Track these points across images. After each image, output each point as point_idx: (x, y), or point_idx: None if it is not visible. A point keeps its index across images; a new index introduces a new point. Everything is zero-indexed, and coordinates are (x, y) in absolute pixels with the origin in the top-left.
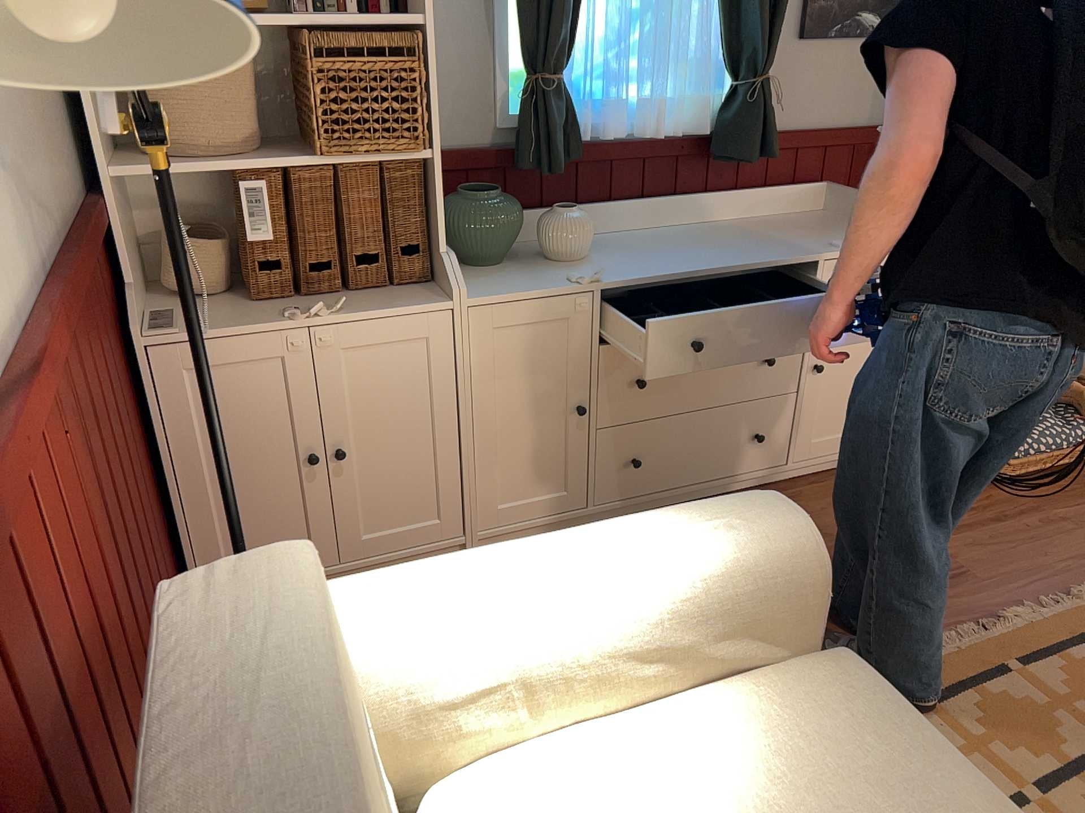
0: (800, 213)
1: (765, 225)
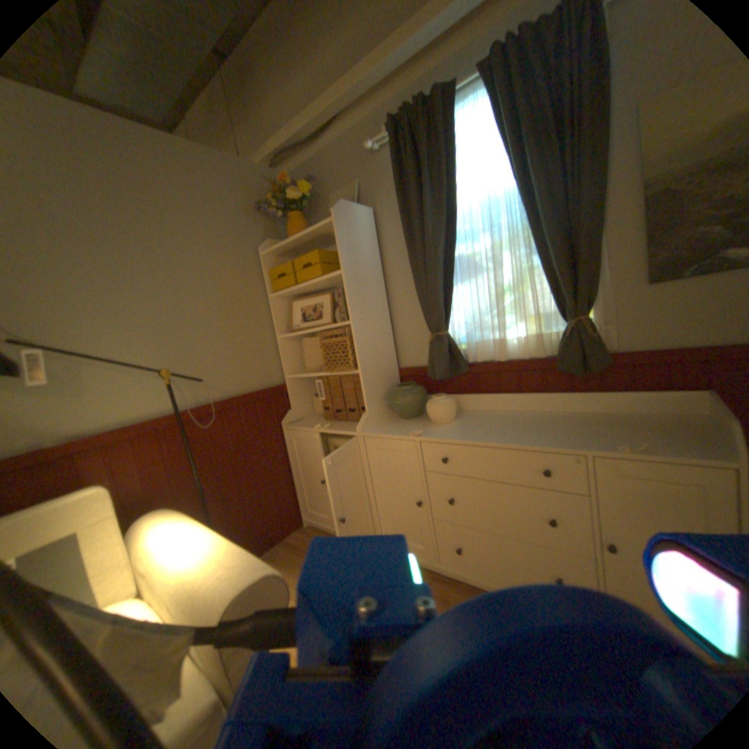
0: (673, 413)
1: (611, 419)
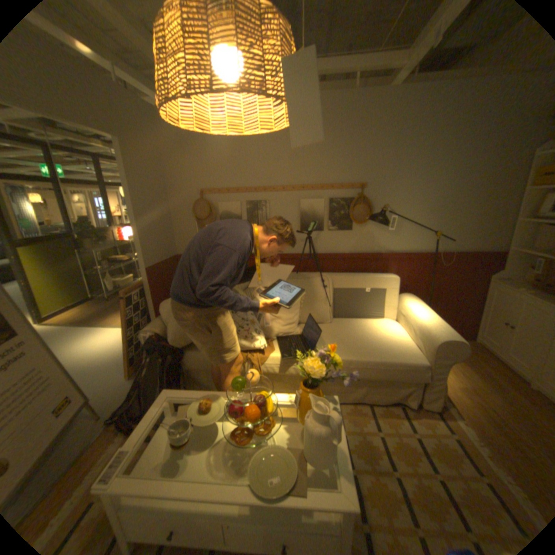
0: None
1: None
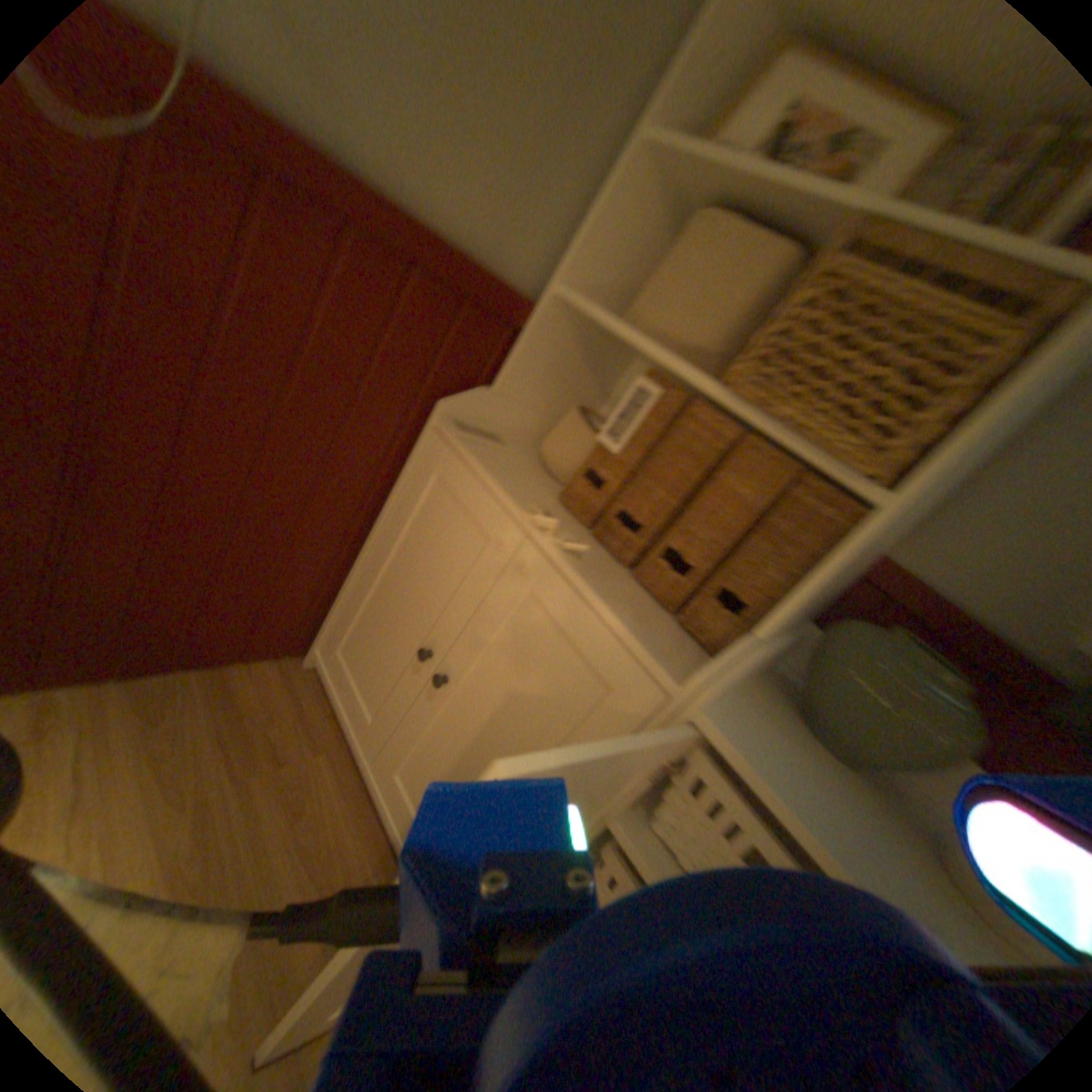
0: None
1: None
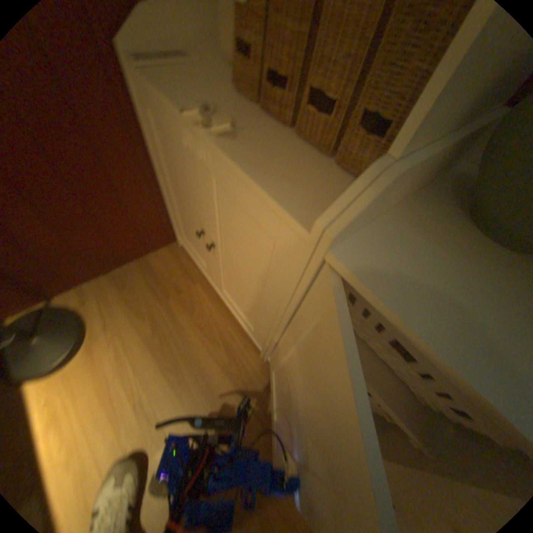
0: None
1: None
